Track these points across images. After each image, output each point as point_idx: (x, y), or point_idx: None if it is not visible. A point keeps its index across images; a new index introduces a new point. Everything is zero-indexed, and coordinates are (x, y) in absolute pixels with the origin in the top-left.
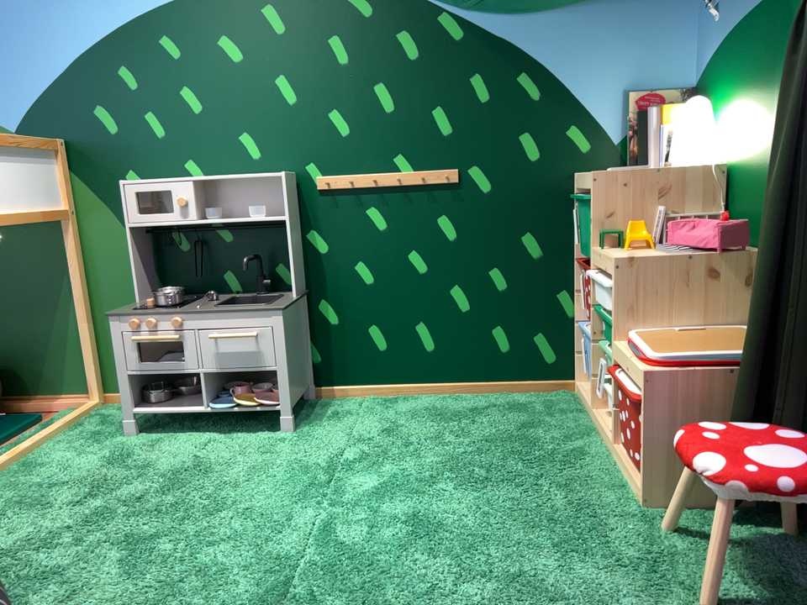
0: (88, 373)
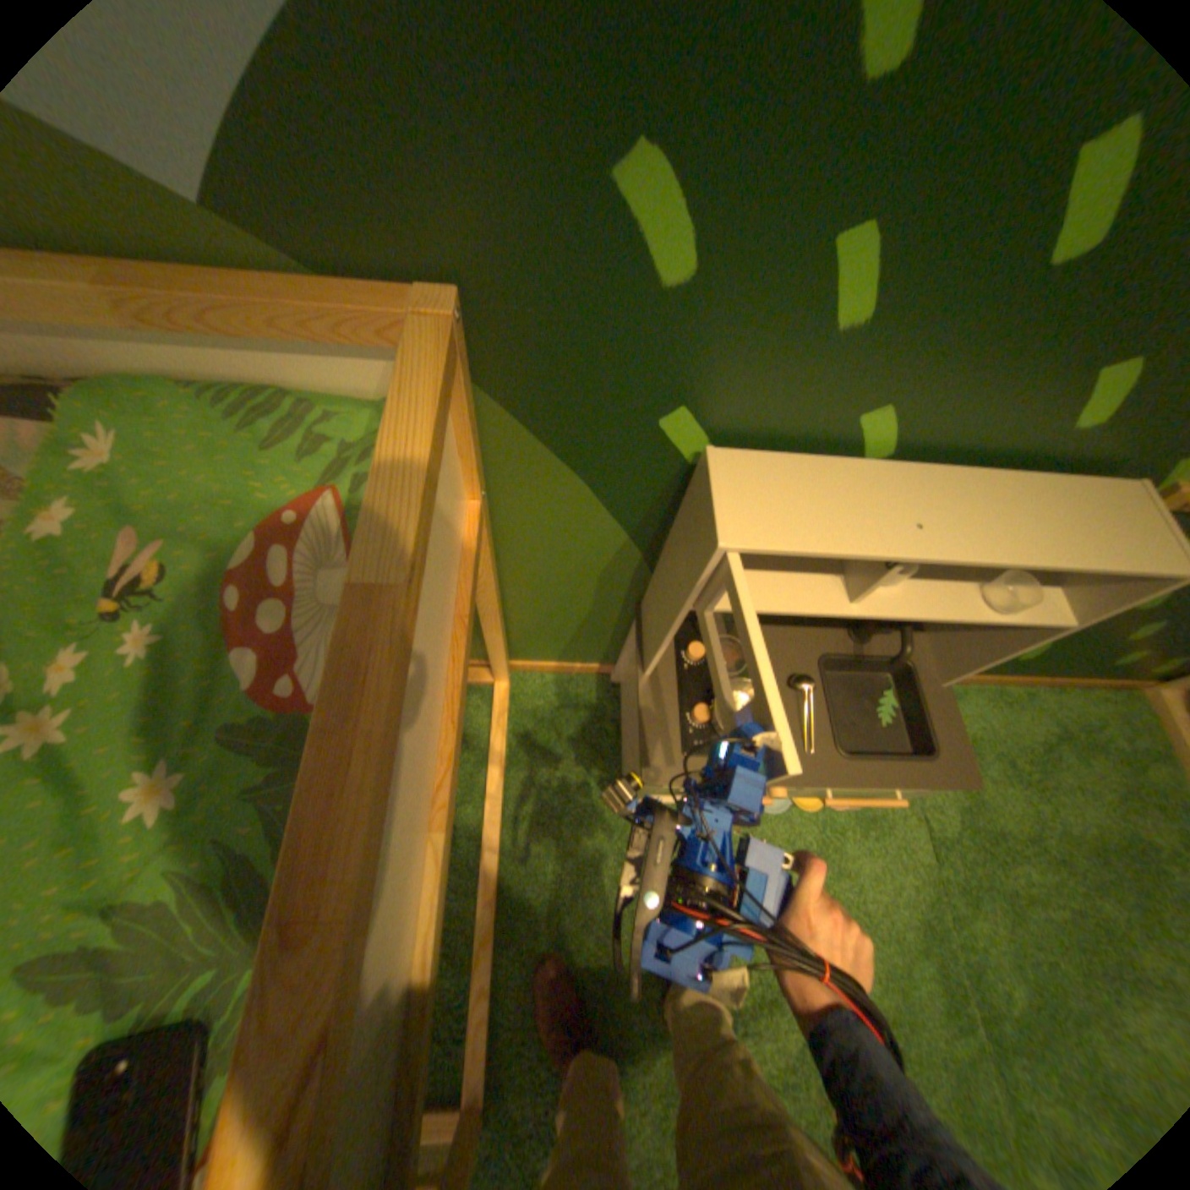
0: (497, 665)
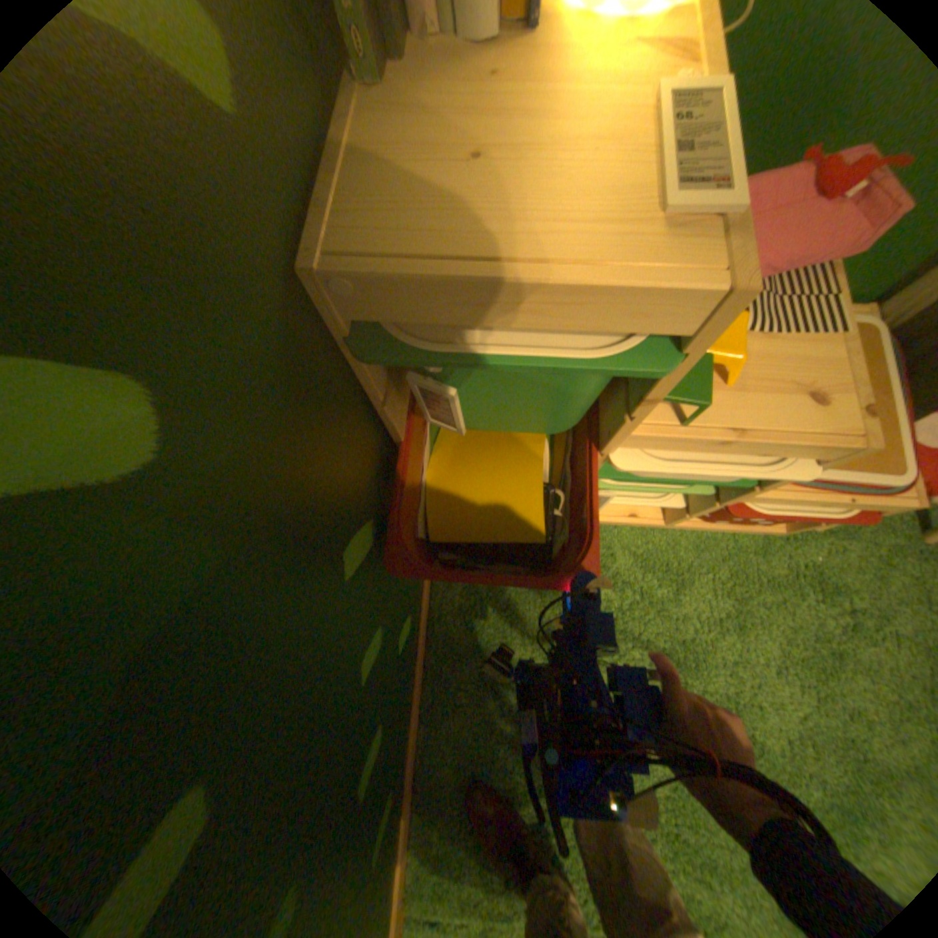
0: None
